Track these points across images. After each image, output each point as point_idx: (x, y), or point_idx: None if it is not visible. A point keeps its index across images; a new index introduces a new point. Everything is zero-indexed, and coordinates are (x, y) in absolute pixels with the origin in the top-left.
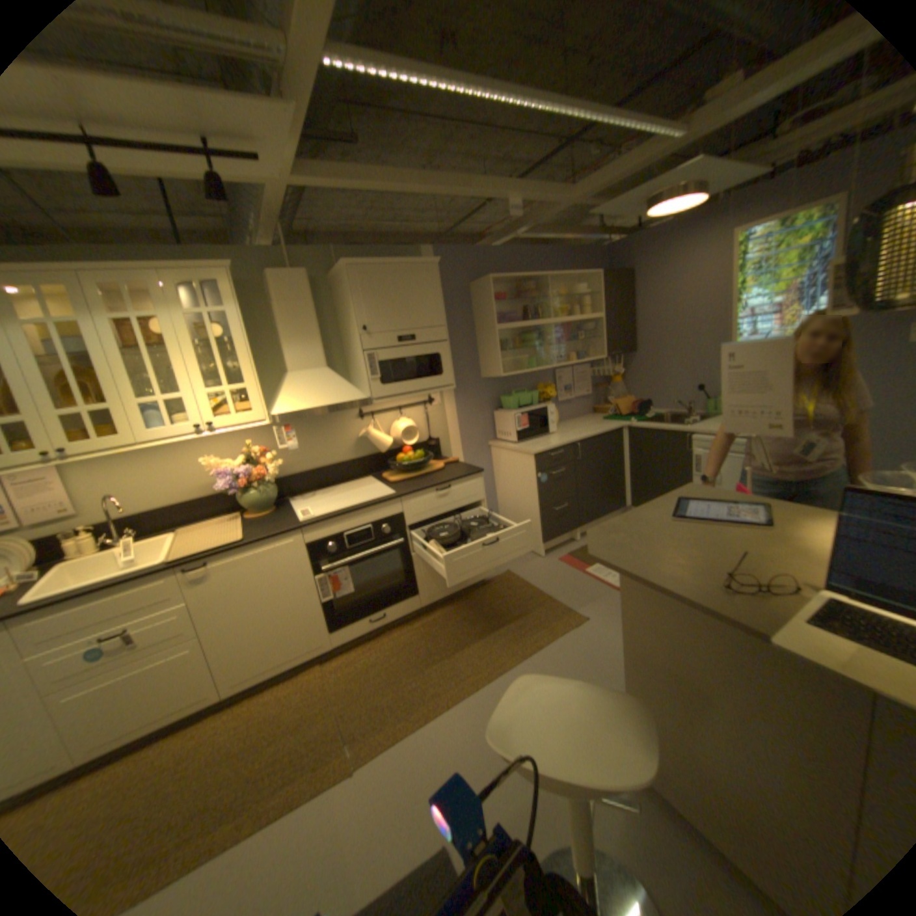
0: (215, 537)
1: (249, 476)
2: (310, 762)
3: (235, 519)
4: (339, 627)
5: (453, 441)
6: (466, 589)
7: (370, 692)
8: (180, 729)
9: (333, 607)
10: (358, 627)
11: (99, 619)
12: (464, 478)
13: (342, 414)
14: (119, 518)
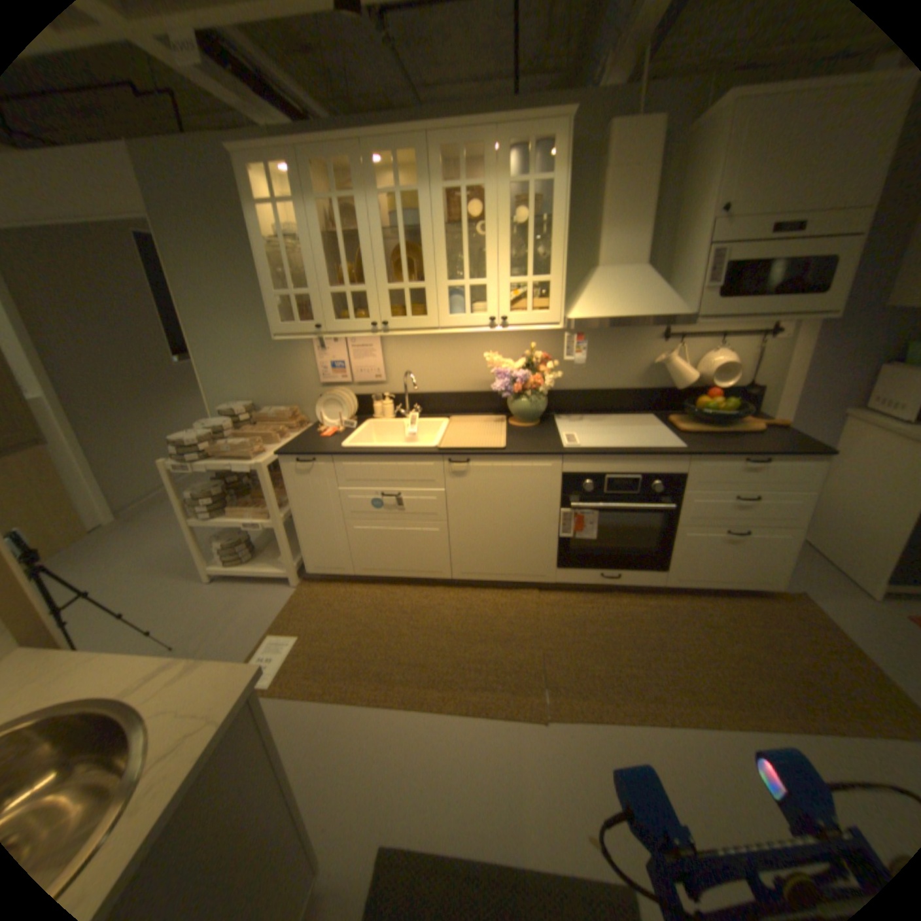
0: (480, 436)
1: (525, 382)
2: (513, 684)
3: (500, 422)
4: (570, 567)
5: (788, 394)
6: (736, 591)
7: (585, 649)
8: (421, 584)
9: (569, 544)
10: (589, 575)
11: (386, 478)
12: (802, 454)
13: (644, 328)
14: (413, 394)
